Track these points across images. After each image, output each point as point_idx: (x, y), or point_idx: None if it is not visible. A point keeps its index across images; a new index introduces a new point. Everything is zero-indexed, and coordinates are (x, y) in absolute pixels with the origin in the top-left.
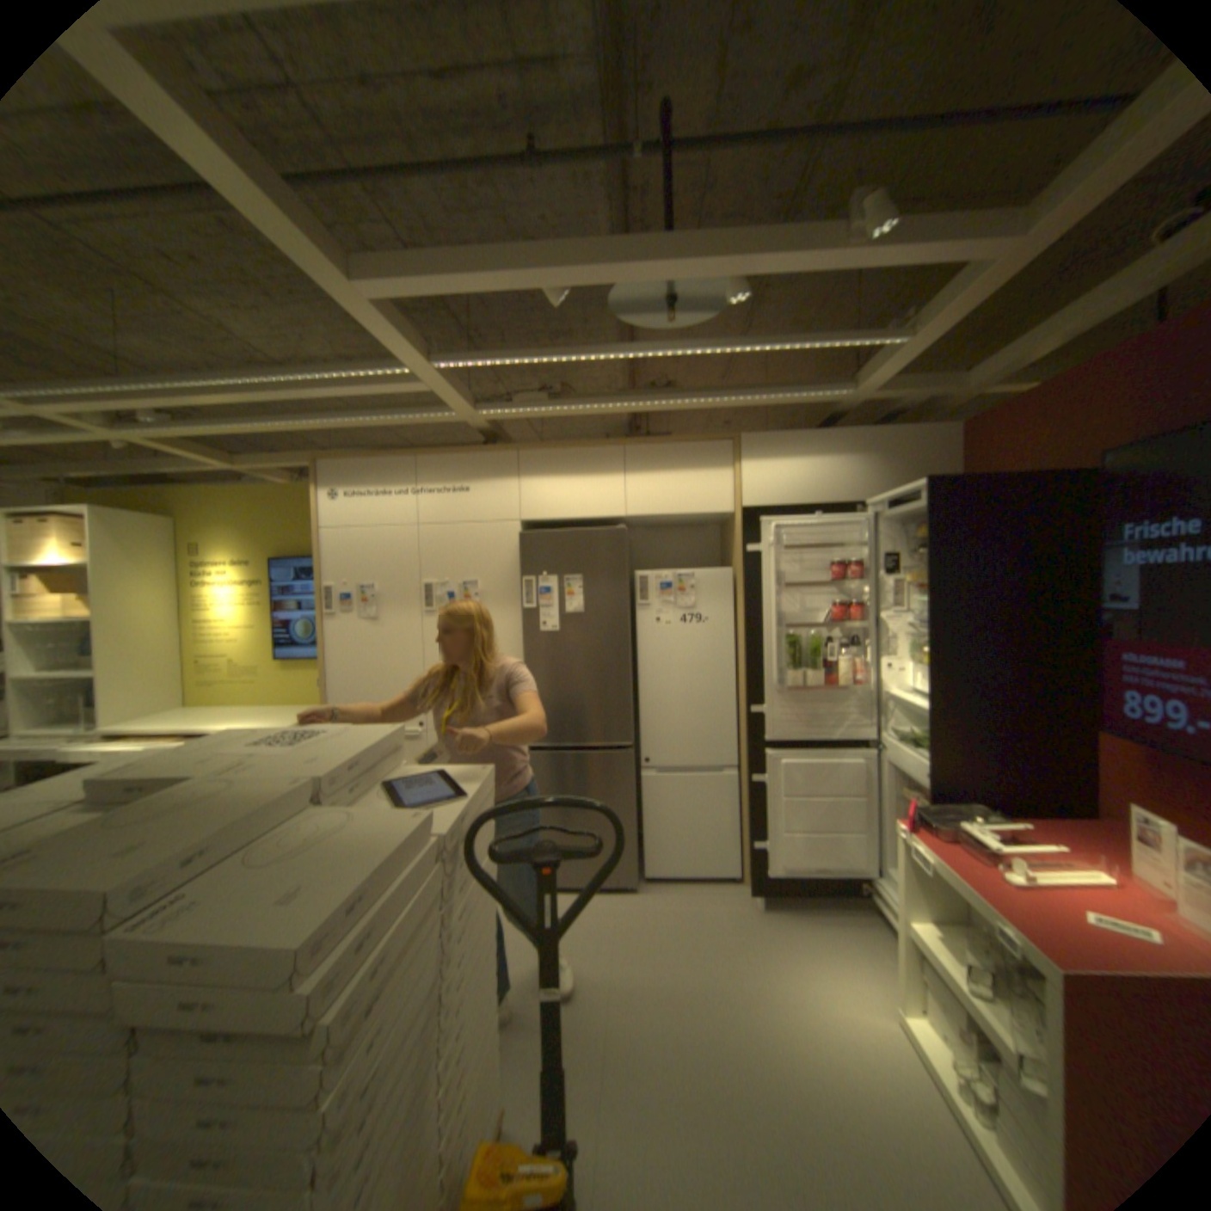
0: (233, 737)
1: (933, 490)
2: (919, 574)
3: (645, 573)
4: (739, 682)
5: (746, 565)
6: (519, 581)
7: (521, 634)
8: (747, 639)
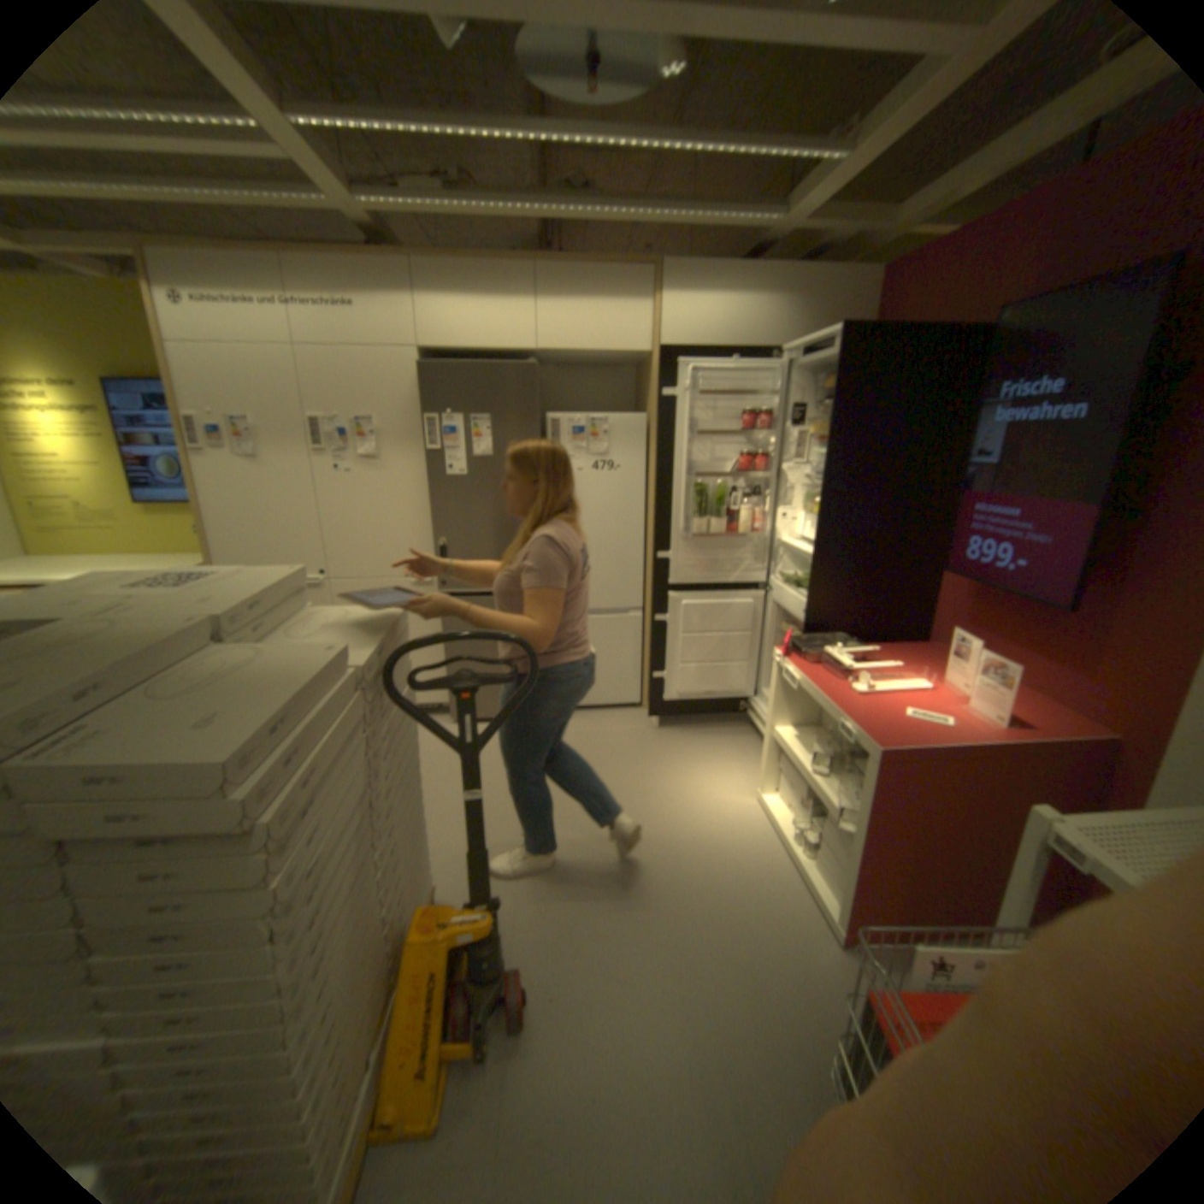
0: (106, 580)
1: (848, 337)
2: (823, 426)
3: (558, 414)
4: (648, 530)
5: (661, 410)
6: (421, 418)
7: (426, 477)
8: (658, 487)
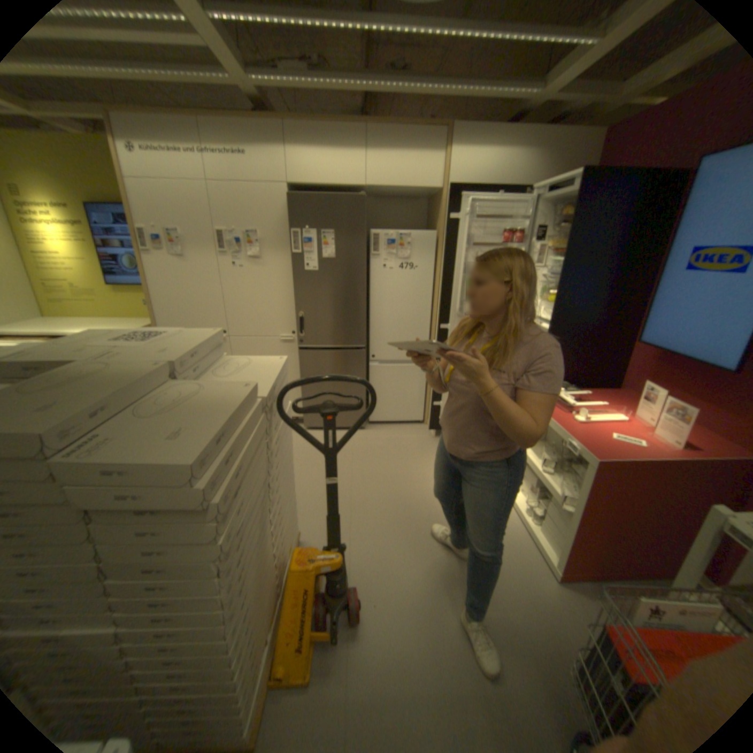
0: (94, 336)
1: (584, 178)
2: (557, 241)
3: (377, 231)
4: (433, 309)
5: (446, 229)
6: (287, 232)
7: (290, 271)
8: (441, 281)
